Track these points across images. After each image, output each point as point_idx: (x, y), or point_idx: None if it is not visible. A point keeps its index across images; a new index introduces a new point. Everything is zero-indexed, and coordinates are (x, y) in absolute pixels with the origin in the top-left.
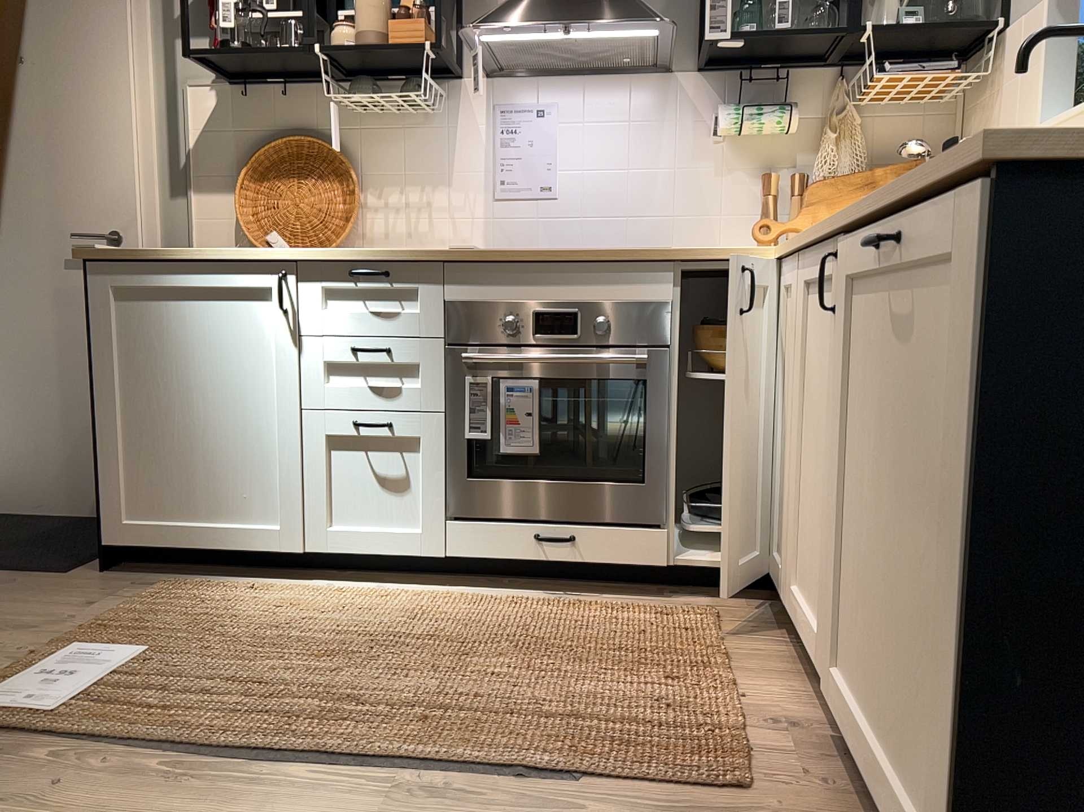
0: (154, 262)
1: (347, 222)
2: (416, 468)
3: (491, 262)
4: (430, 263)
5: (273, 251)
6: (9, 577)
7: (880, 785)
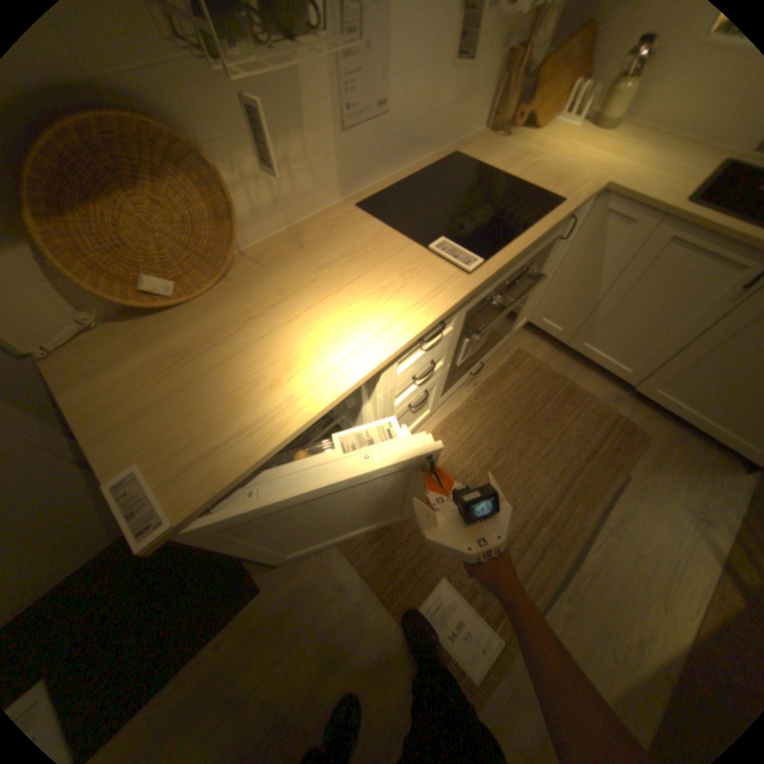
0: (256, 466)
1: (223, 218)
2: (431, 393)
3: (500, 271)
4: (470, 295)
5: (366, 368)
6: (234, 630)
7: (695, 426)
